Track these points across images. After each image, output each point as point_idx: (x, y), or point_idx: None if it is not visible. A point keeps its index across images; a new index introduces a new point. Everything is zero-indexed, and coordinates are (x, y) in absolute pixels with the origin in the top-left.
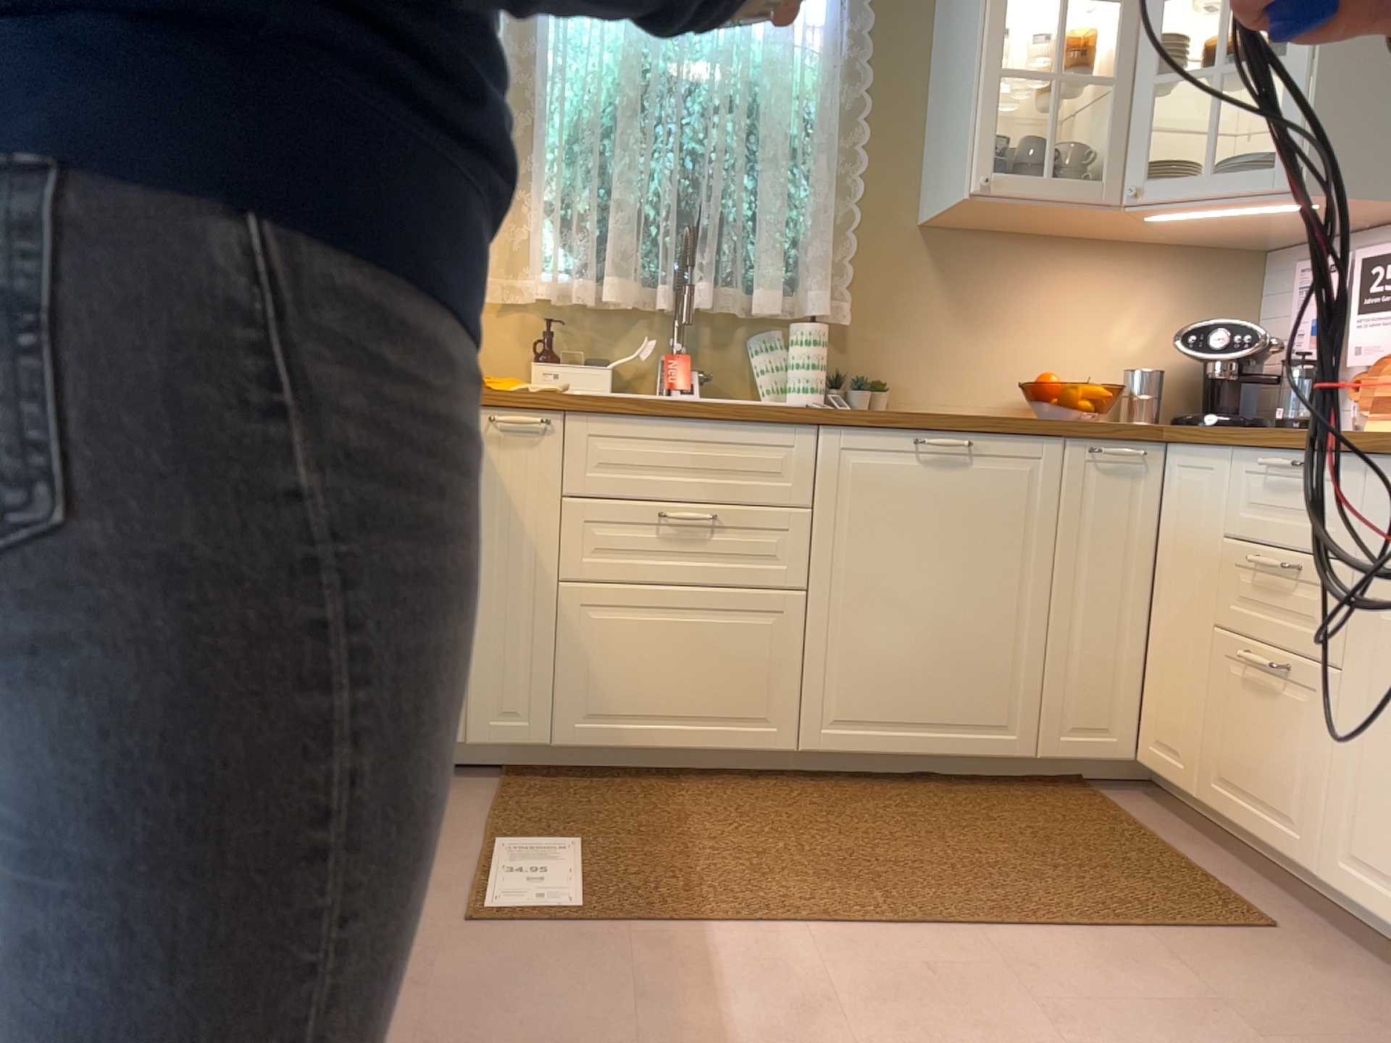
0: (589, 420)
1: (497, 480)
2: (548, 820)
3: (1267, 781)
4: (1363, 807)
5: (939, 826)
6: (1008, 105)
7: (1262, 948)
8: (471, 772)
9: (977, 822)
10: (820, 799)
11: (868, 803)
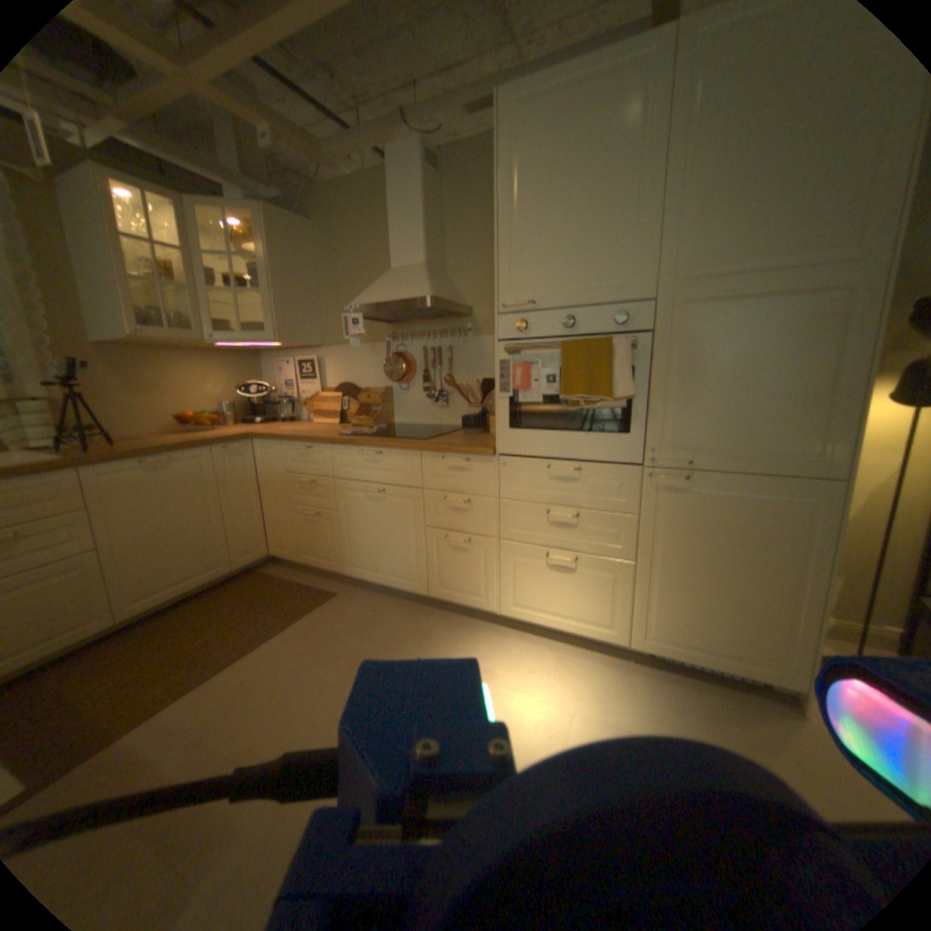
0: None
1: None
2: None
3: (318, 550)
4: (350, 550)
5: (202, 622)
6: (123, 284)
7: (334, 604)
8: None
9: (217, 611)
10: (134, 641)
11: (161, 630)
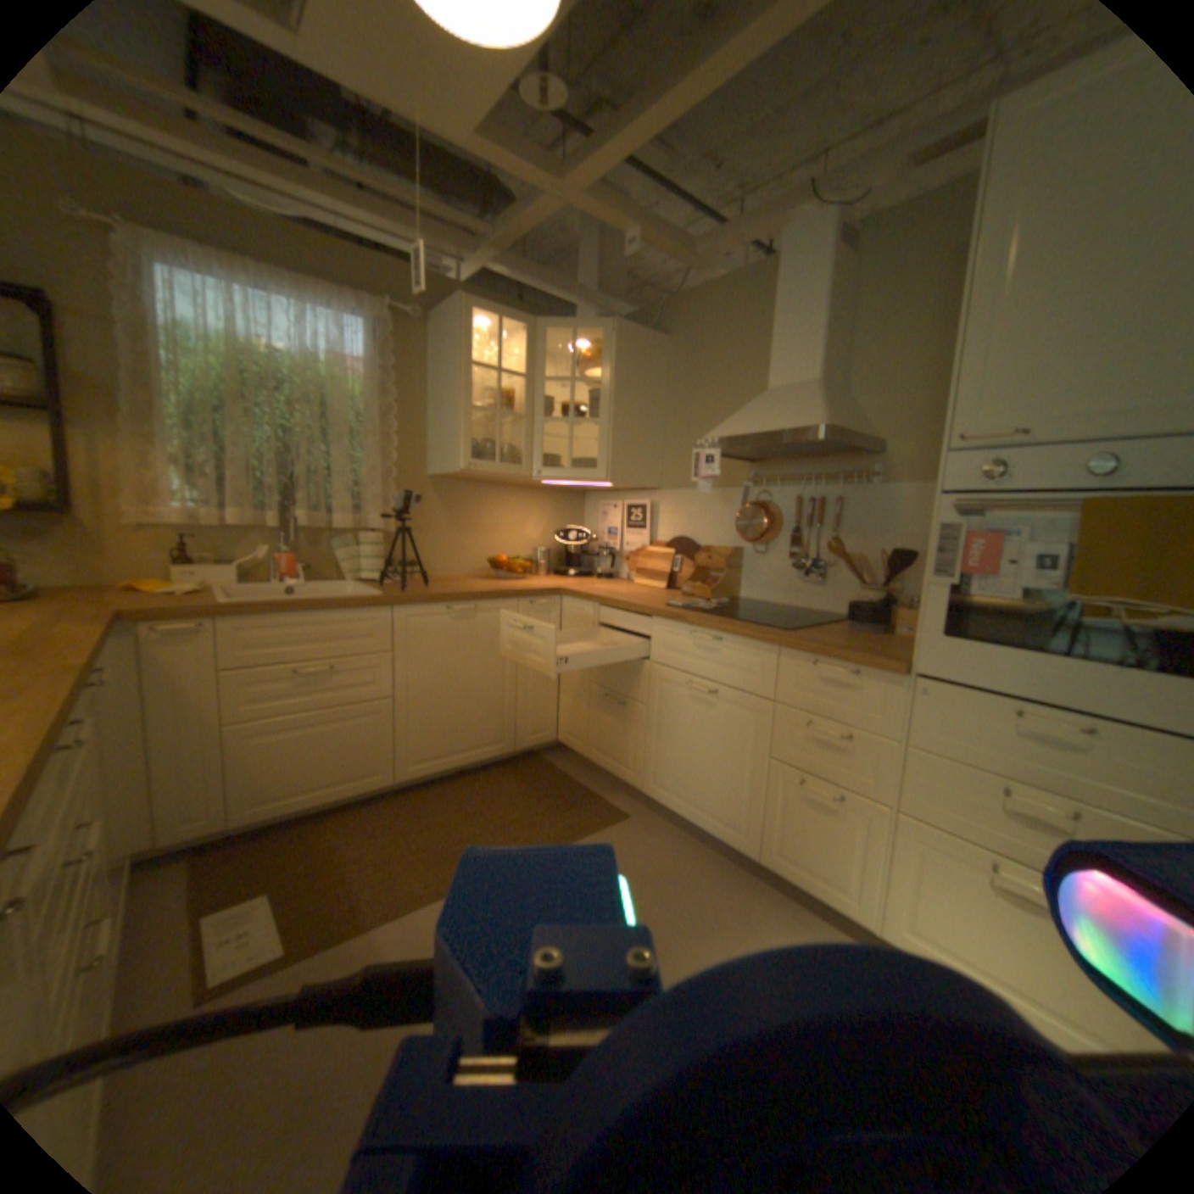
0: (233, 621)
1: (159, 671)
2: (235, 888)
3: (616, 750)
4: (656, 761)
5: (475, 806)
6: (466, 415)
7: (625, 830)
8: (158, 866)
9: (492, 797)
10: (408, 808)
11: (435, 803)
